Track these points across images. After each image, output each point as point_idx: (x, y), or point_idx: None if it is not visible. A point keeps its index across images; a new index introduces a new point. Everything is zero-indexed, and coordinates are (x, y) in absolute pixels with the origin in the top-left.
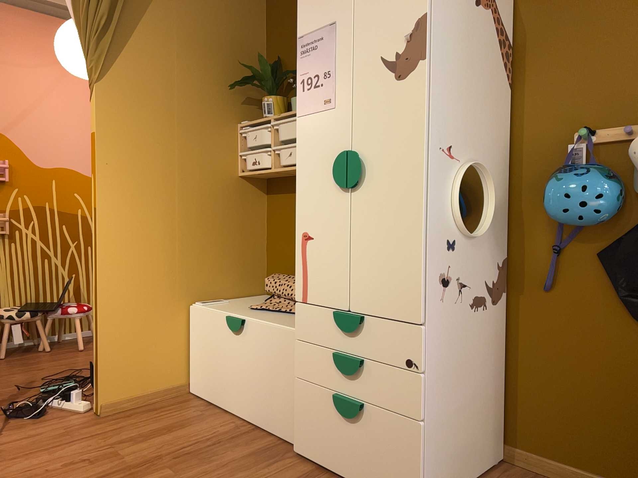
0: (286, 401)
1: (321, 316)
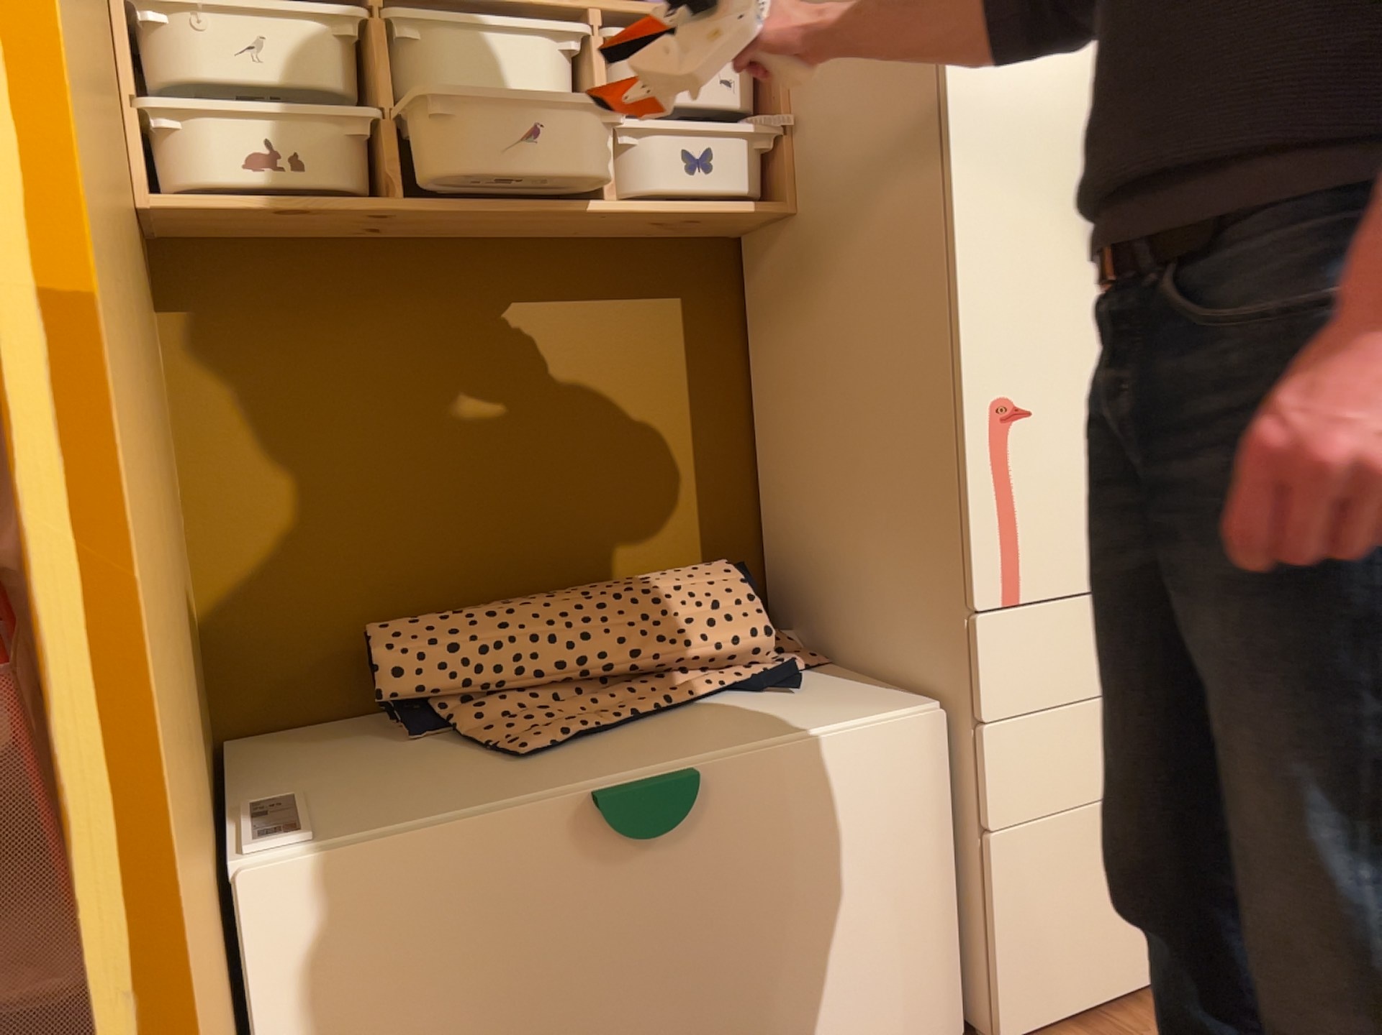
0: (912, 935)
1: (1068, 621)
